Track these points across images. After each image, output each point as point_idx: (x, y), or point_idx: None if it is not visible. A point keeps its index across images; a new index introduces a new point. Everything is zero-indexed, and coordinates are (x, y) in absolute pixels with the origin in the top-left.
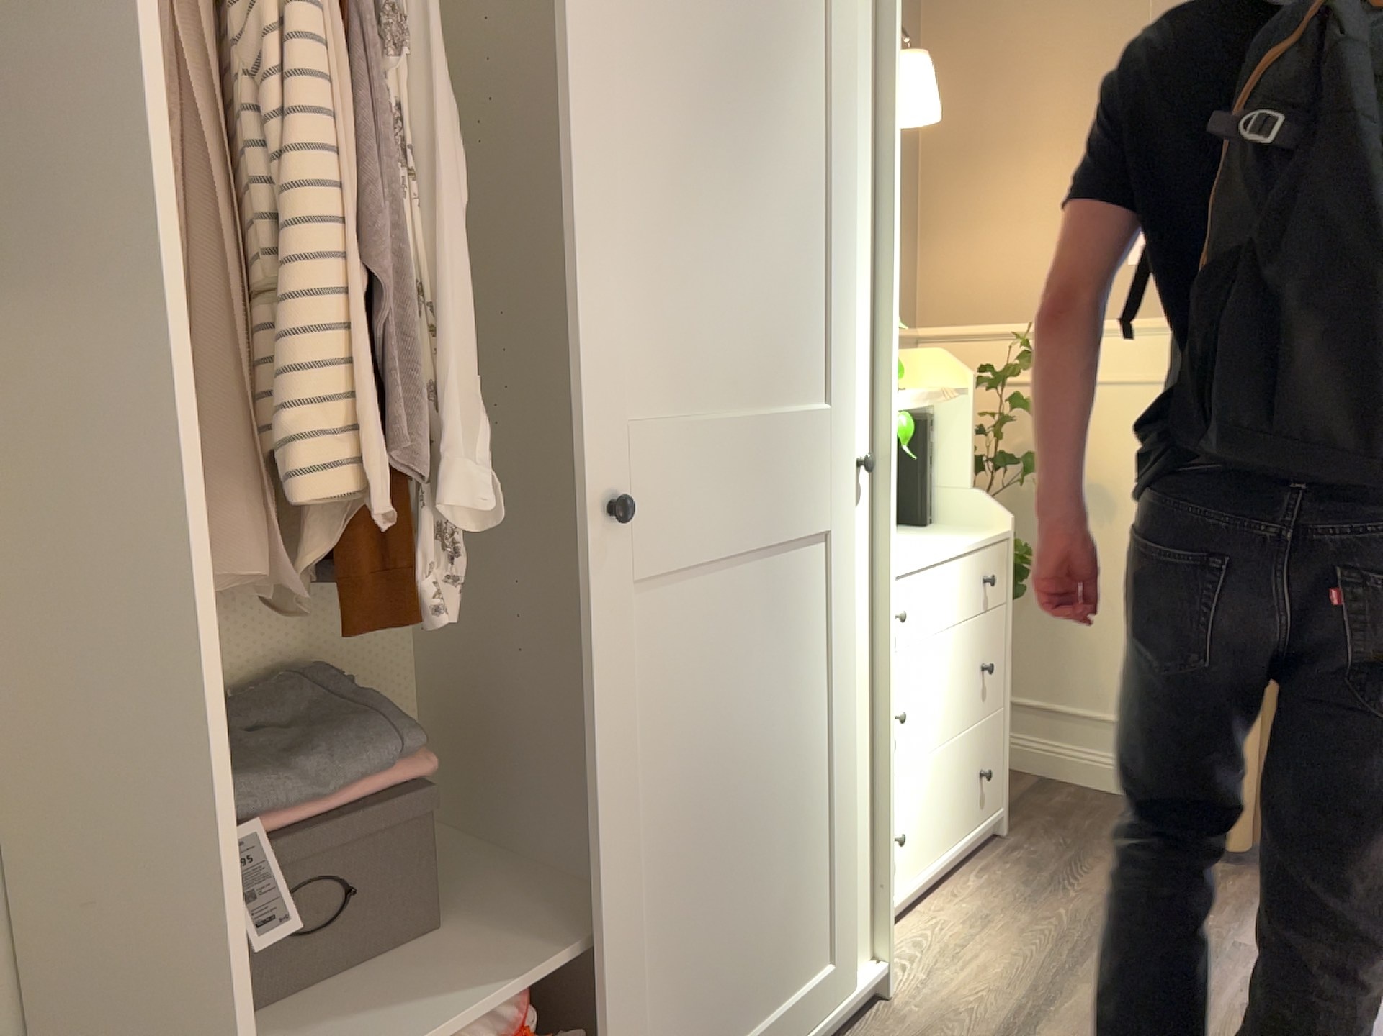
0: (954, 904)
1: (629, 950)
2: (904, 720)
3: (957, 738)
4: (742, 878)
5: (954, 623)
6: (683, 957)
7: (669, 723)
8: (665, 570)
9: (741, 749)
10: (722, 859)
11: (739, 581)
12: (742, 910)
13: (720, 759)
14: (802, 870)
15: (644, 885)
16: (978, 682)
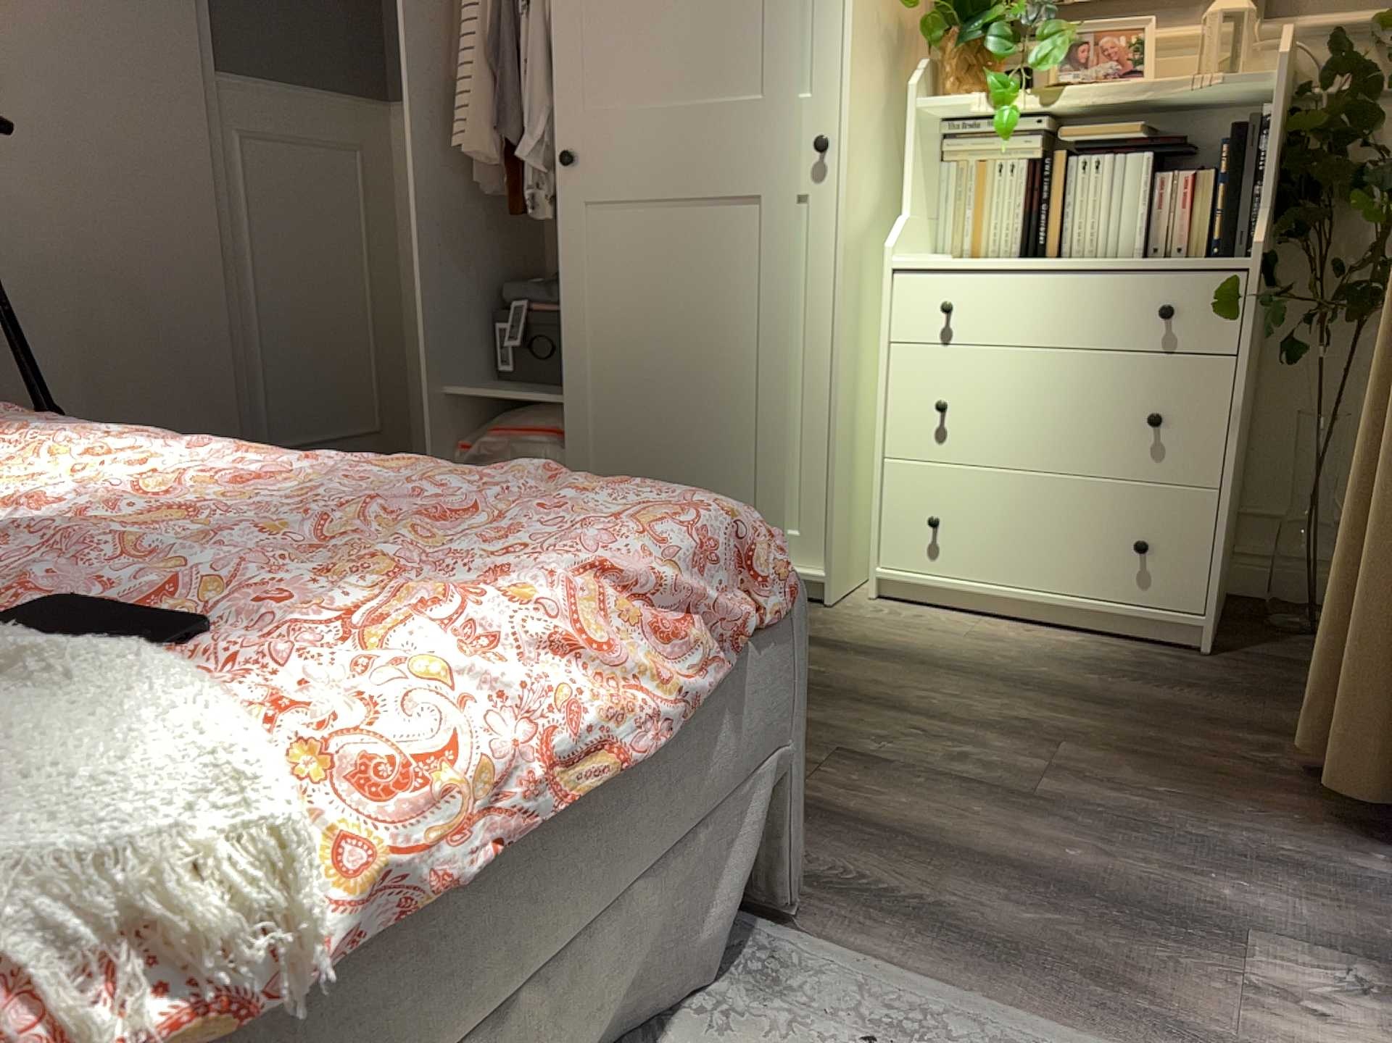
0: (1011, 631)
1: (582, 405)
2: (938, 407)
3: (1077, 478)
4: (684, 422)
5: (1074, 344)
6: (628, 438)
7: (606, 289)
8: (604, 200)
9: (685, 335)
10: (667, 399)
11: (685, 222)
12: (684, 443)
13: (667, 335)
14: (745, 450)
15: (591, 374)
16: (1137, 432)
